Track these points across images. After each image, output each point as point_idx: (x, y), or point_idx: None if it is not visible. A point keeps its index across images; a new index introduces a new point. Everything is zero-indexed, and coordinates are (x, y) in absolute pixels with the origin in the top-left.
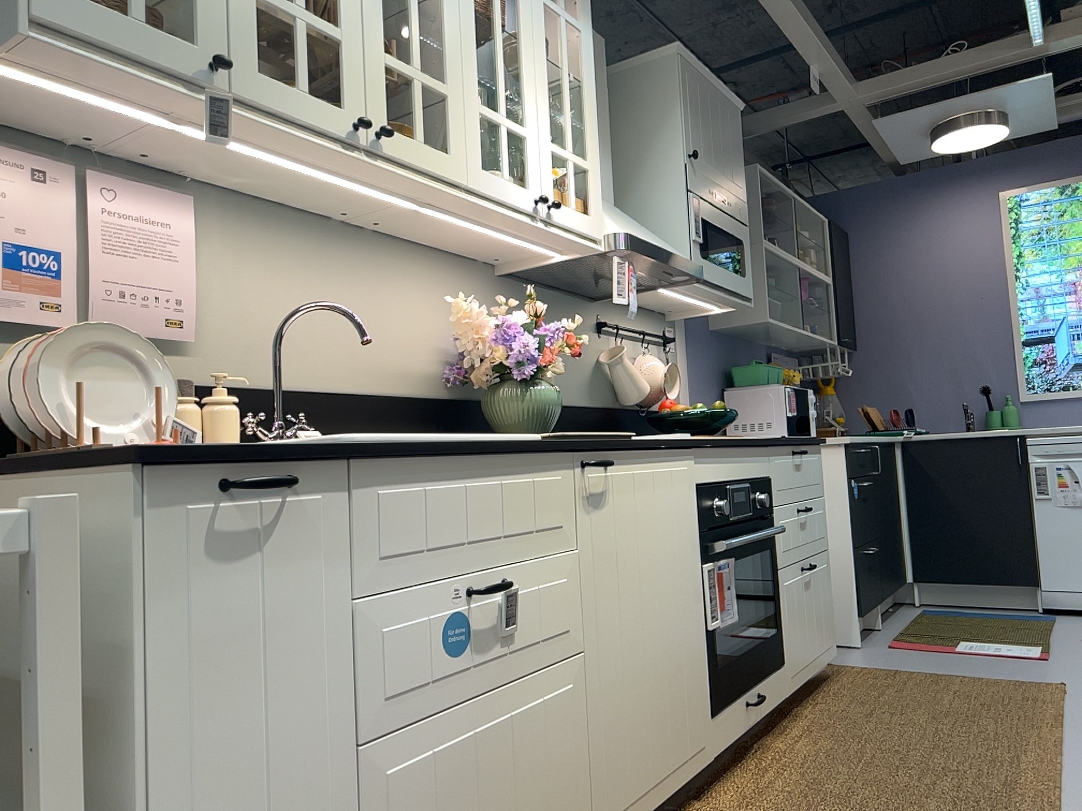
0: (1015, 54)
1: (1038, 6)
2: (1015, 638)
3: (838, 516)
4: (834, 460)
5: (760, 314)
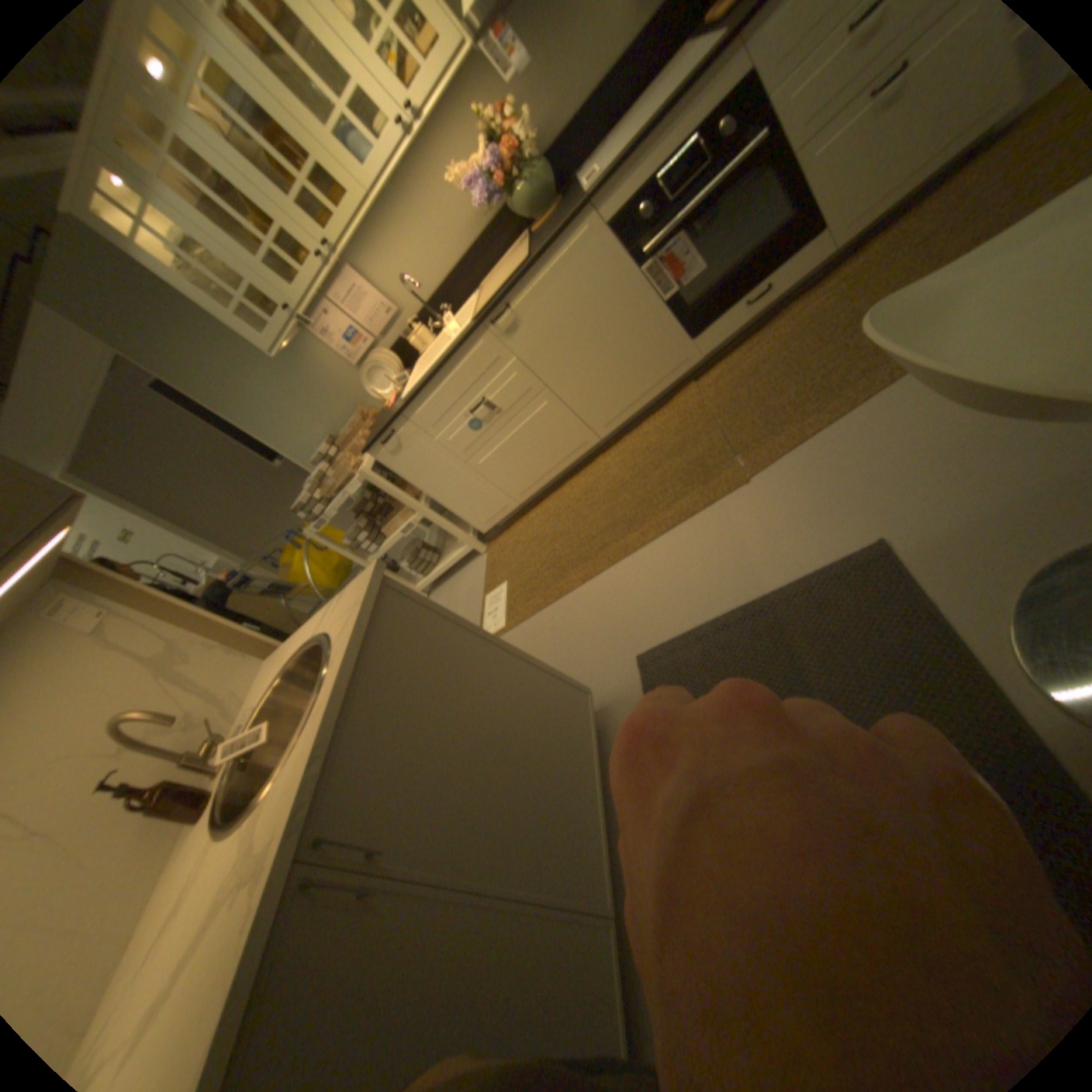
0: None
1: None
2: None
3: None
4: None
5: None
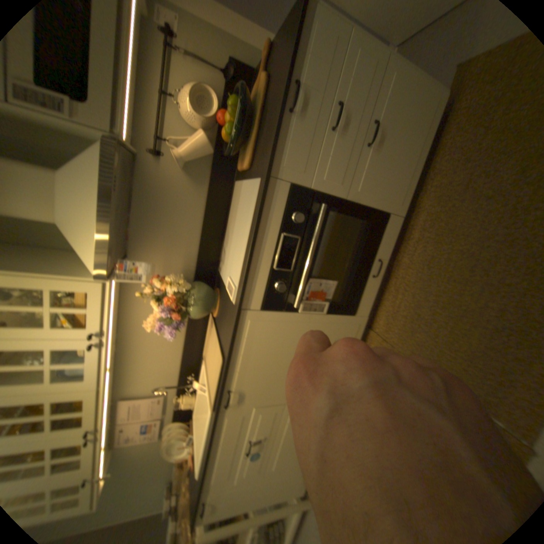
0: None
1: None
2: None
3: None
4: None
5: None
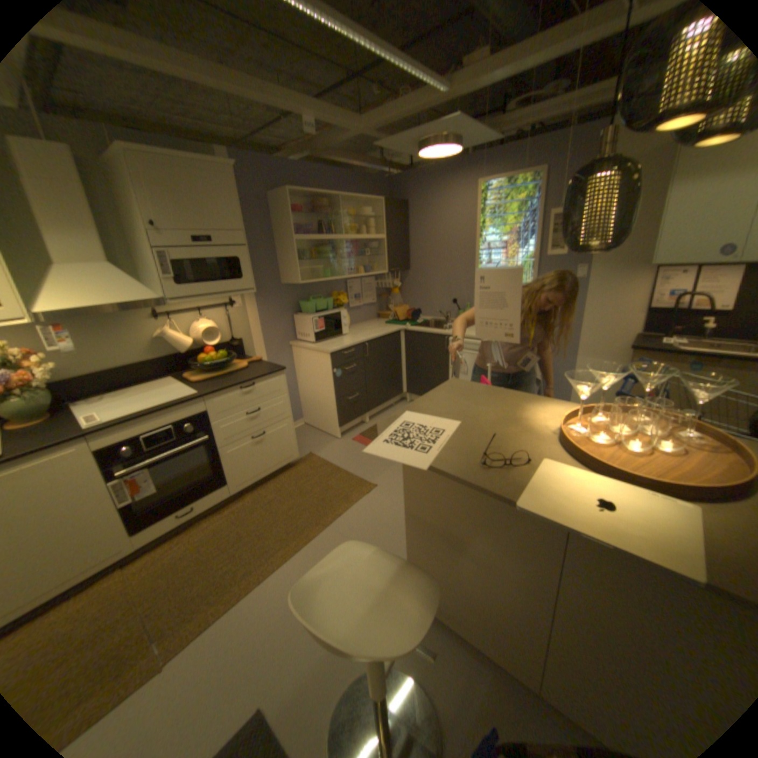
0: (436, 96)
1: (418, 66)
2: None
3: (330, 385)
4: (326, 359)
5: (303, 276)
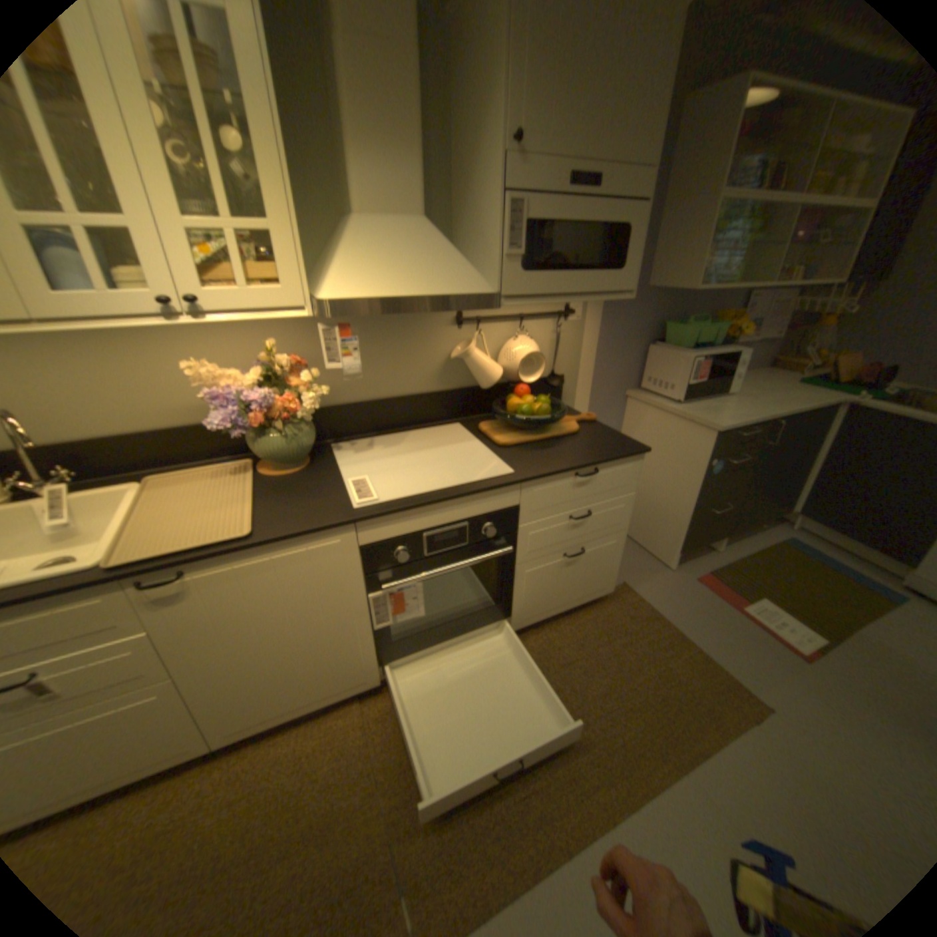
0: None
1: None
2: (820, 619)
3: (692, 483)
4: (705, 439)
5: (702, 274)
